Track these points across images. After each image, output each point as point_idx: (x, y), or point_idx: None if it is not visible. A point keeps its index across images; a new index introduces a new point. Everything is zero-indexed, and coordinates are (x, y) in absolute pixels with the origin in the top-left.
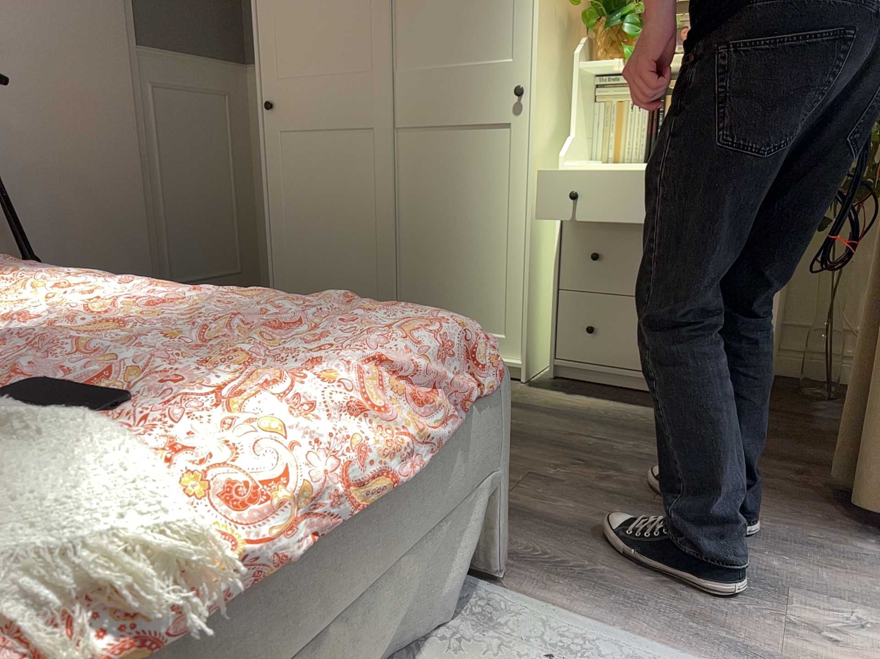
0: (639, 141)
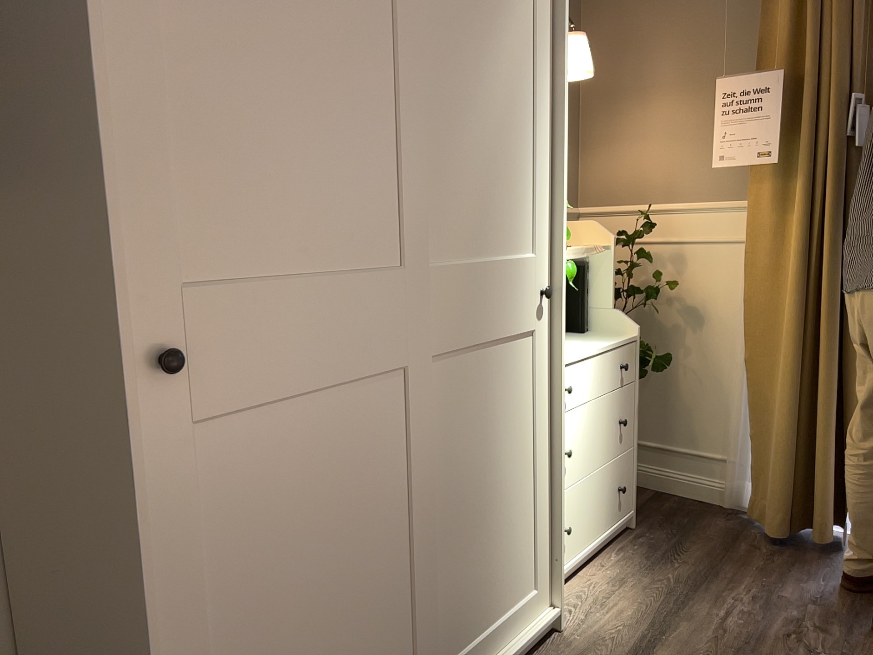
0: None
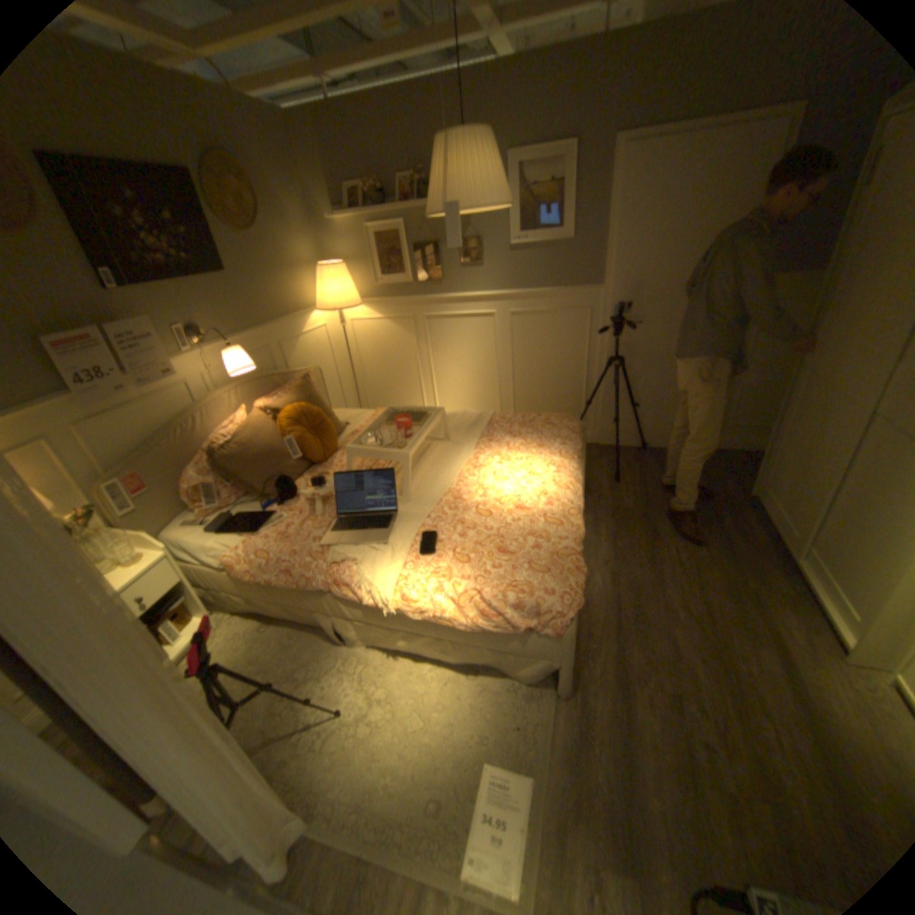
0: None
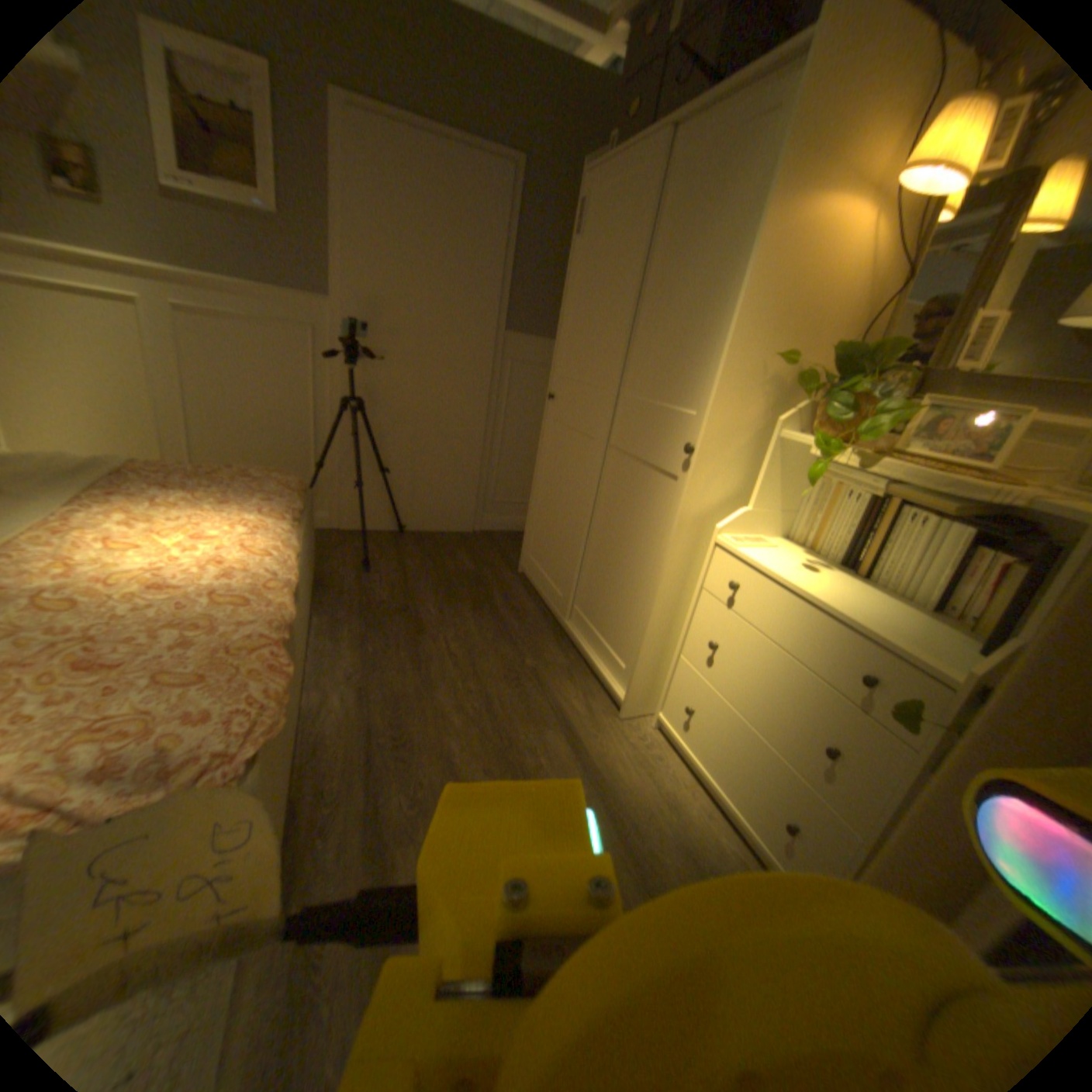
0: (844, 536)
